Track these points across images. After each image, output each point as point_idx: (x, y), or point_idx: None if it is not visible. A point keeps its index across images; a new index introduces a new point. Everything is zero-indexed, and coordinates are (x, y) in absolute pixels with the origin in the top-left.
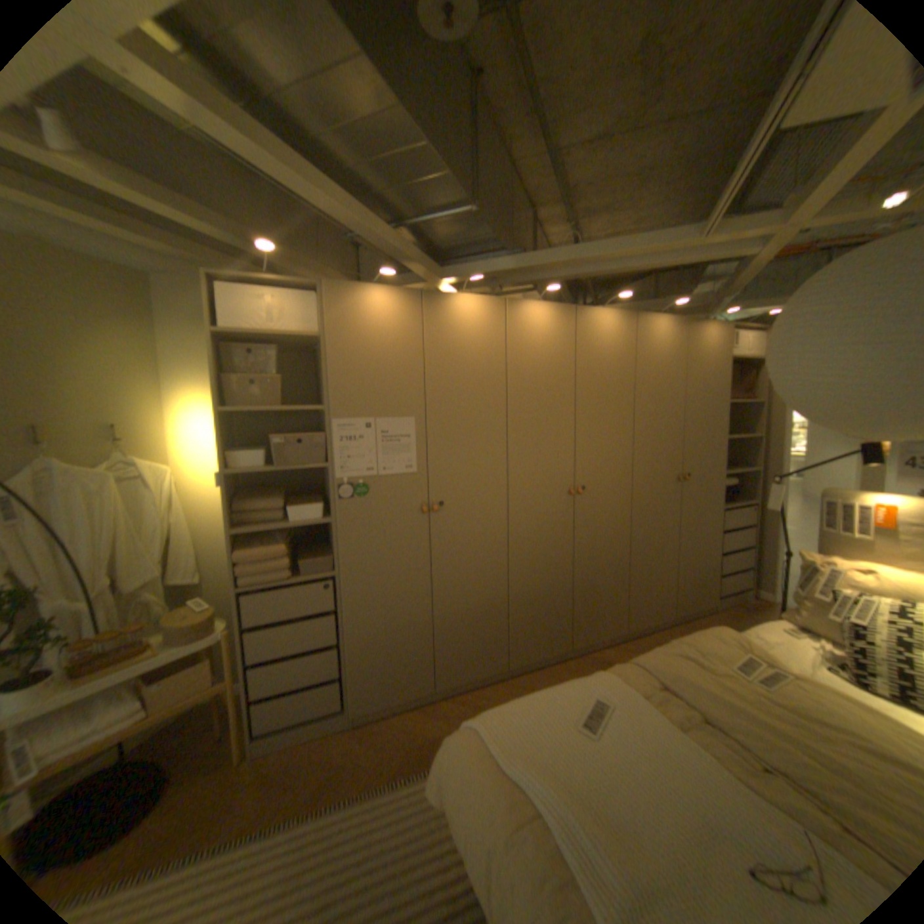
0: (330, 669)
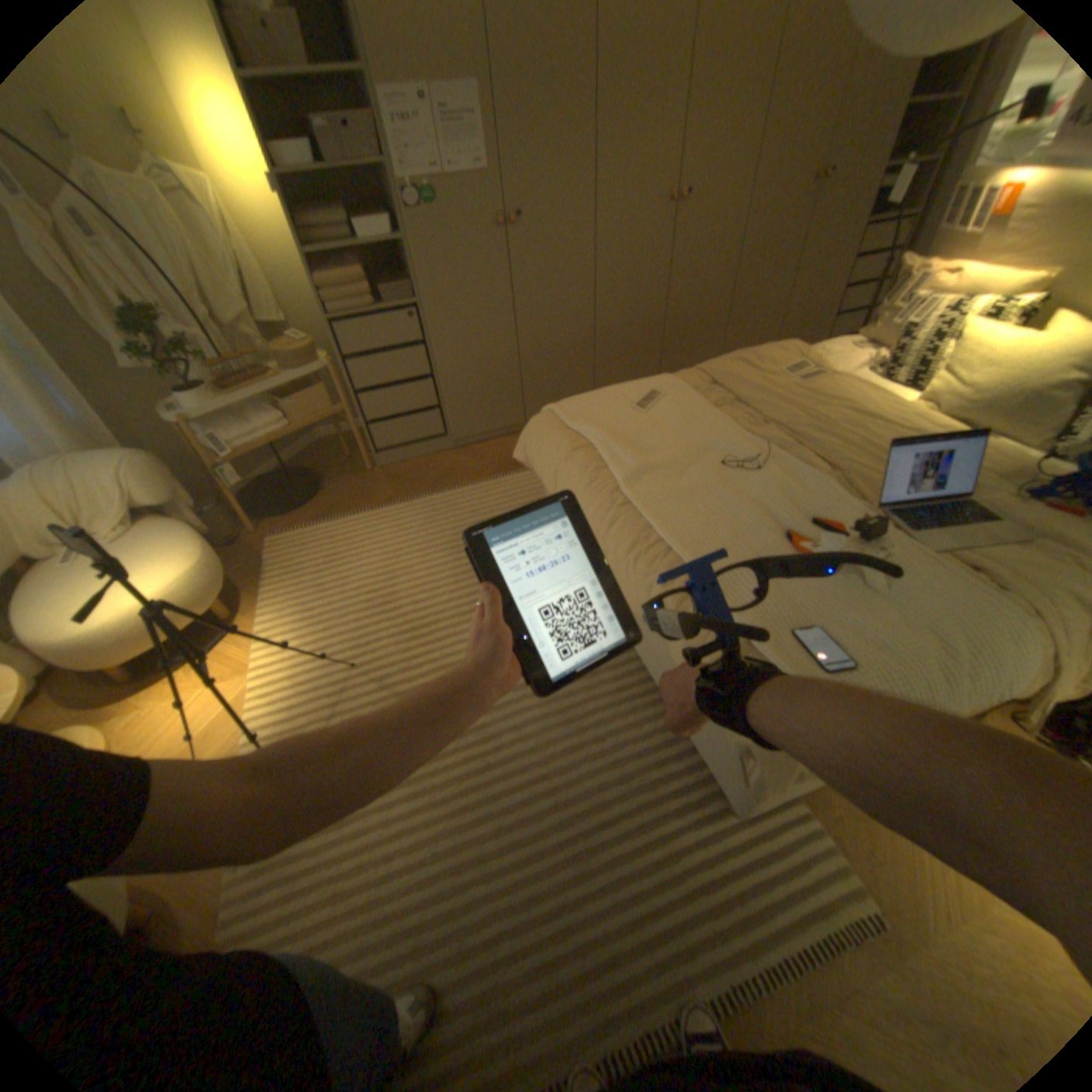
0: (427, 398)
